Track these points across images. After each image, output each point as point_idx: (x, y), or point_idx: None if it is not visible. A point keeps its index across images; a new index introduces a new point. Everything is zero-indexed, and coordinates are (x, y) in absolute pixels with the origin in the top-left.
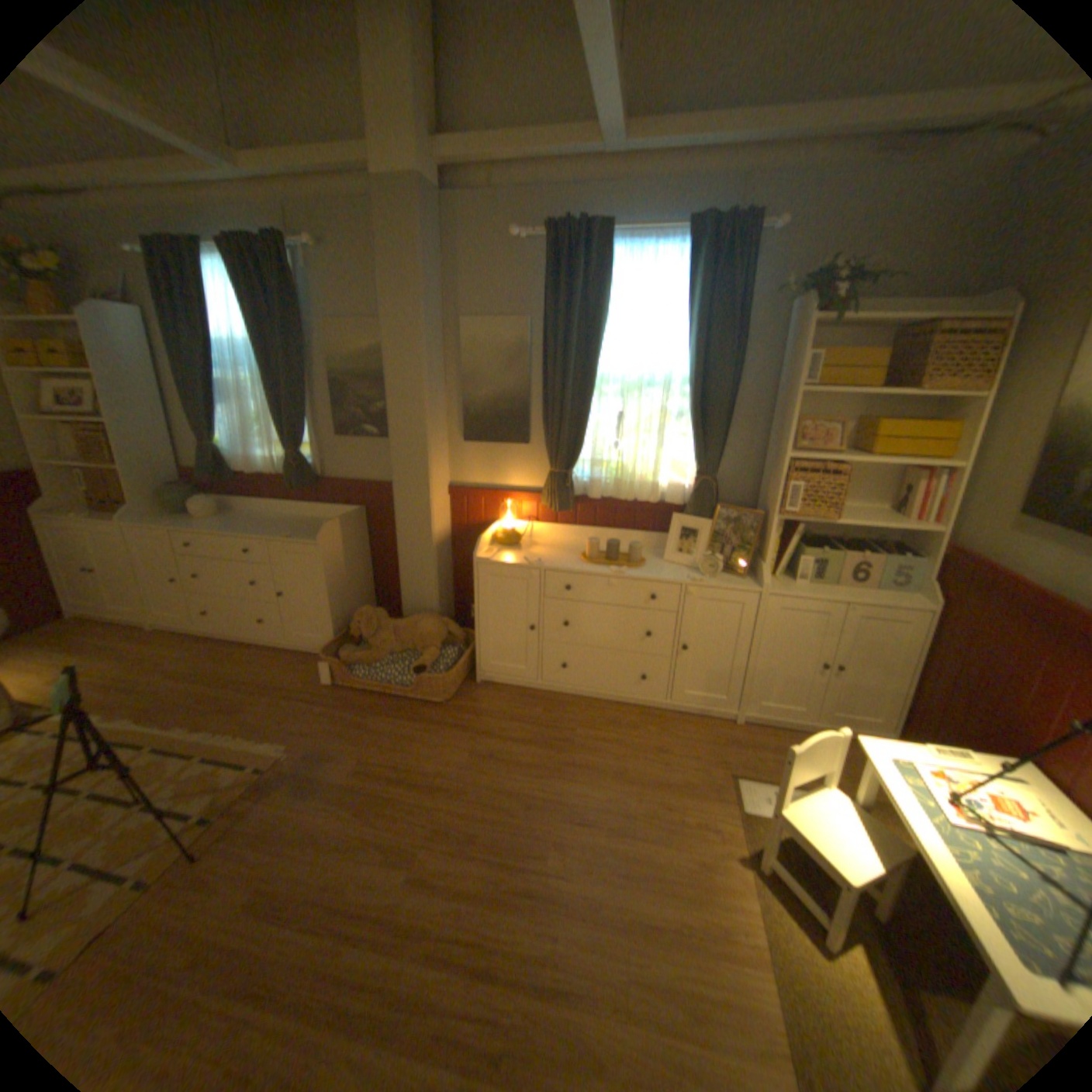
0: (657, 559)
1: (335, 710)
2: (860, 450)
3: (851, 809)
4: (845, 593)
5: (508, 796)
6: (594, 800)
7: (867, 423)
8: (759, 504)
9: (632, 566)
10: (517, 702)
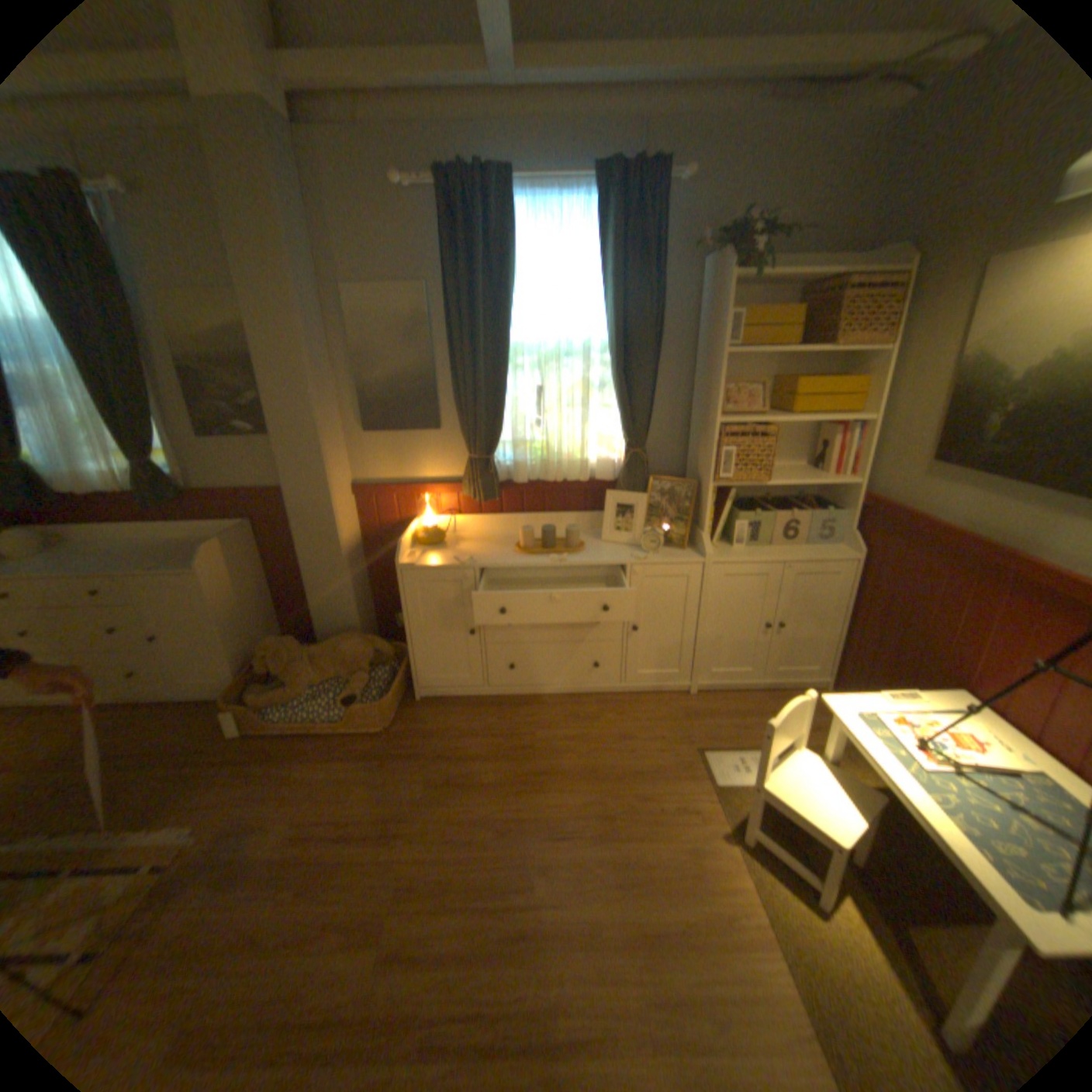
0: (594, 541)
1: (248, 767)
2: (780, 410)
3: (822, 767)
4: (779, 553)
5: (476, 826)
6: (568, 808)
7: (783, 382)
8: (687, 473)
9: (572, 552)
10: (465, 714)
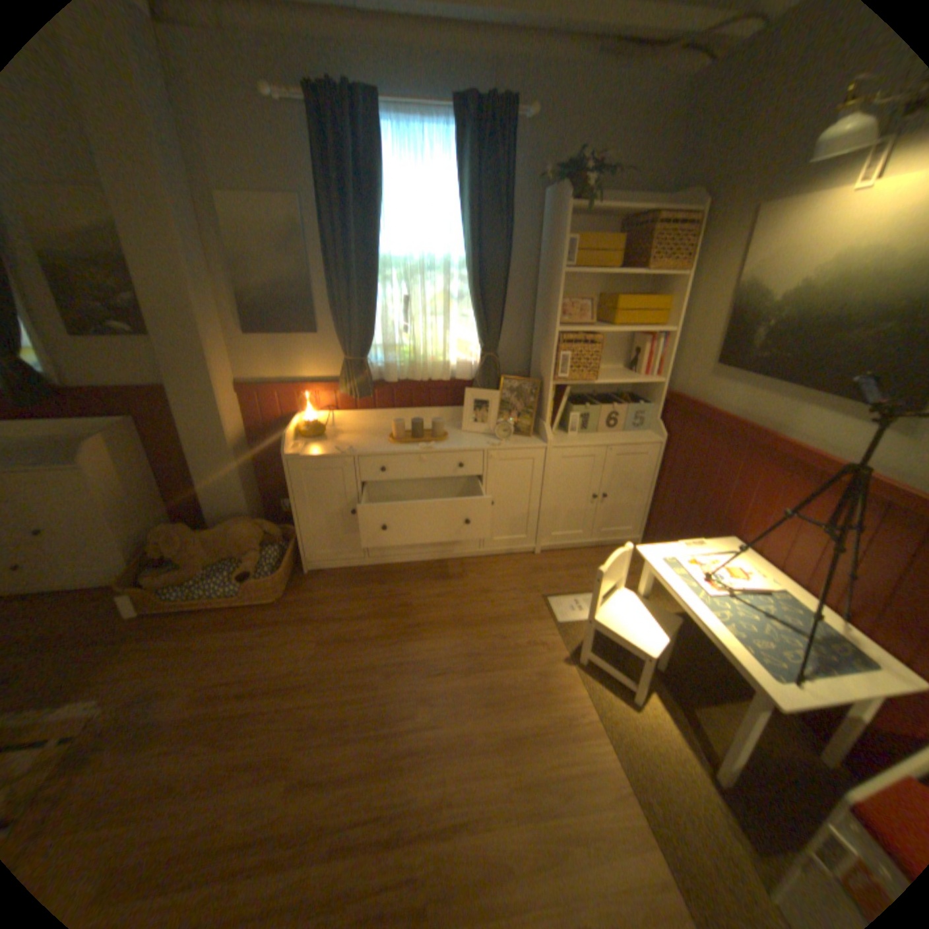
0: (455, 431)
1: (149, 641)
2: (604, 322)
3: (636, 600)
4: (602, 438)
5: (365, 671)
6: (442, 649)
7: (607, 299)
8: (531, 373)
9: (438, 440)
10: (349, 581)
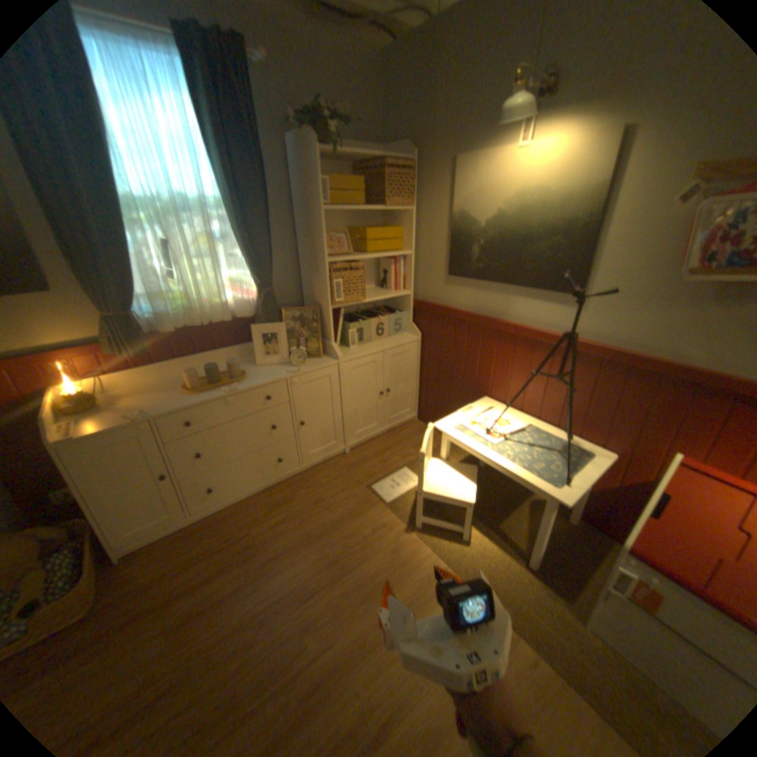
0: (251, 367)
1: None
2: (358, 252)
3: (442, 465)
4: (377, 346)
5: (234, 634)
6: (302, 572)
7: (355, 233)
8: (306, 302)
9: (239, 380)
10: (176, 550)
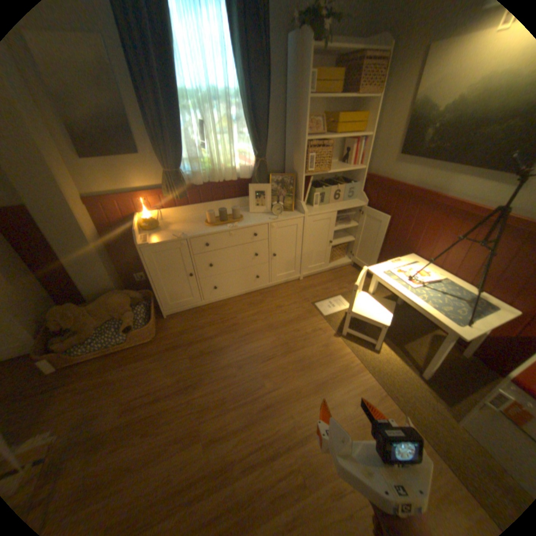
0: (245, 213)
1: (71, 384)
2: (329, 132)
3: (368, 296)
4: (333, 206)
5: (225, 368)
6: (265, 345)
7: (330, 116)
8: (286, 170)
9: (238, 220)
10: (195, 317)
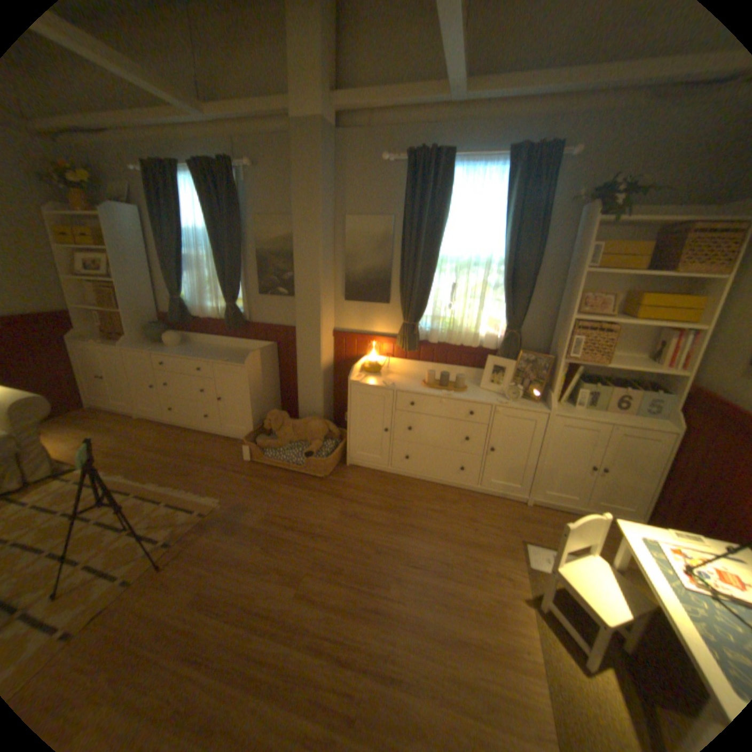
0: (475, 387)
1: (252, 478)
2: (628, 315)
3: (609, 571)
4: (611, 417)
5: (365, 544)
6: (424, 551)
7: (634, 295)
8: (550, 351)
9: (458, 391)
10: (373, 480)
